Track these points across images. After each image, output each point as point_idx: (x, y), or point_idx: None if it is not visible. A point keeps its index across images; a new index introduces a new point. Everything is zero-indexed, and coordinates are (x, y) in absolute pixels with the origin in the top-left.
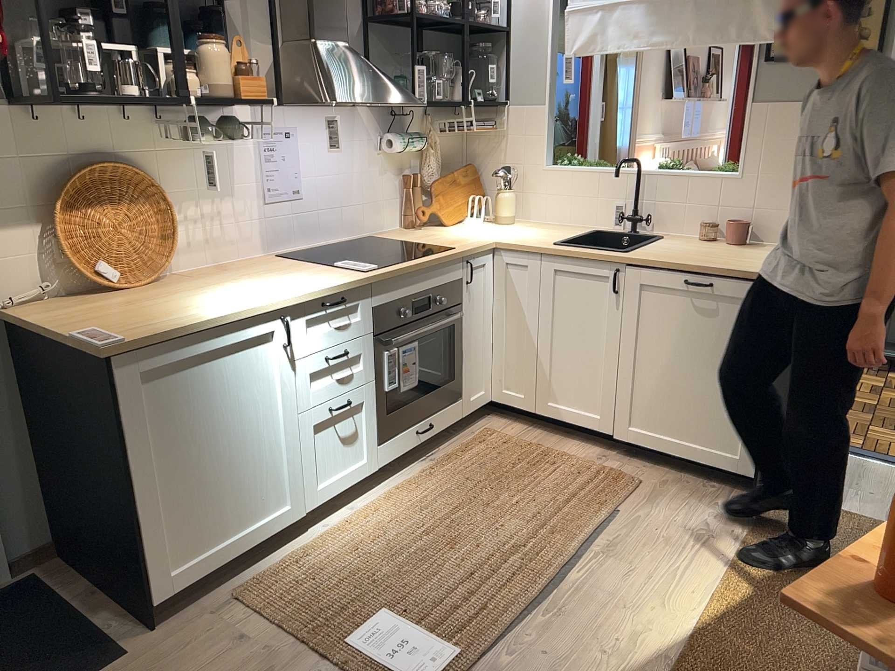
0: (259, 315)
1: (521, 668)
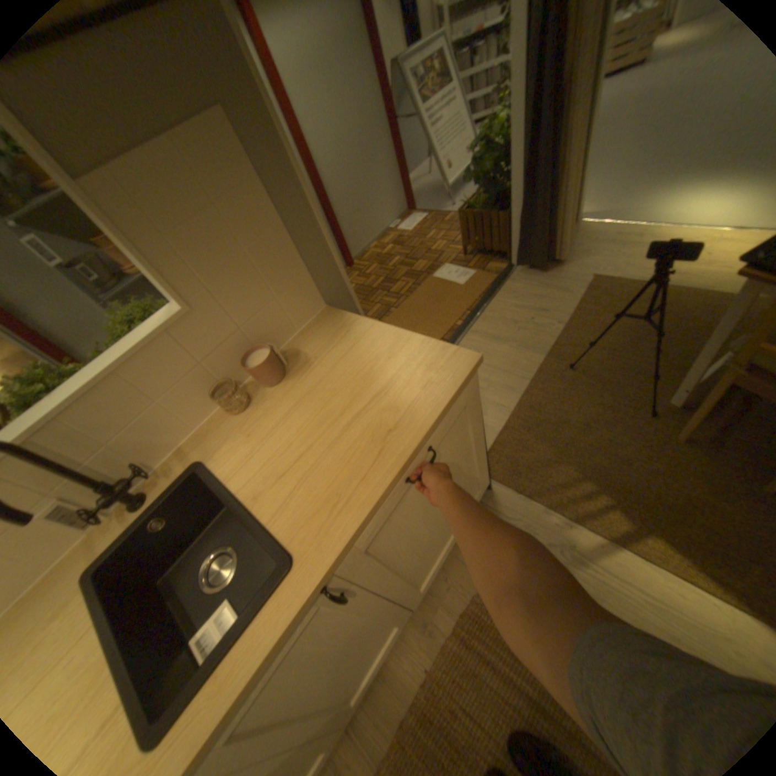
0: None
1: None
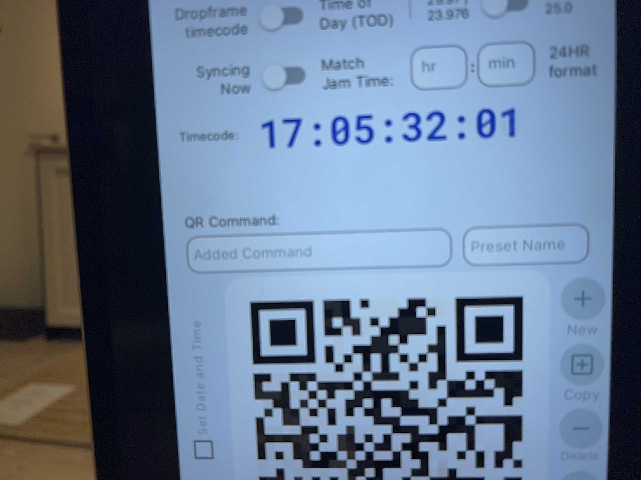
0: None
1: None
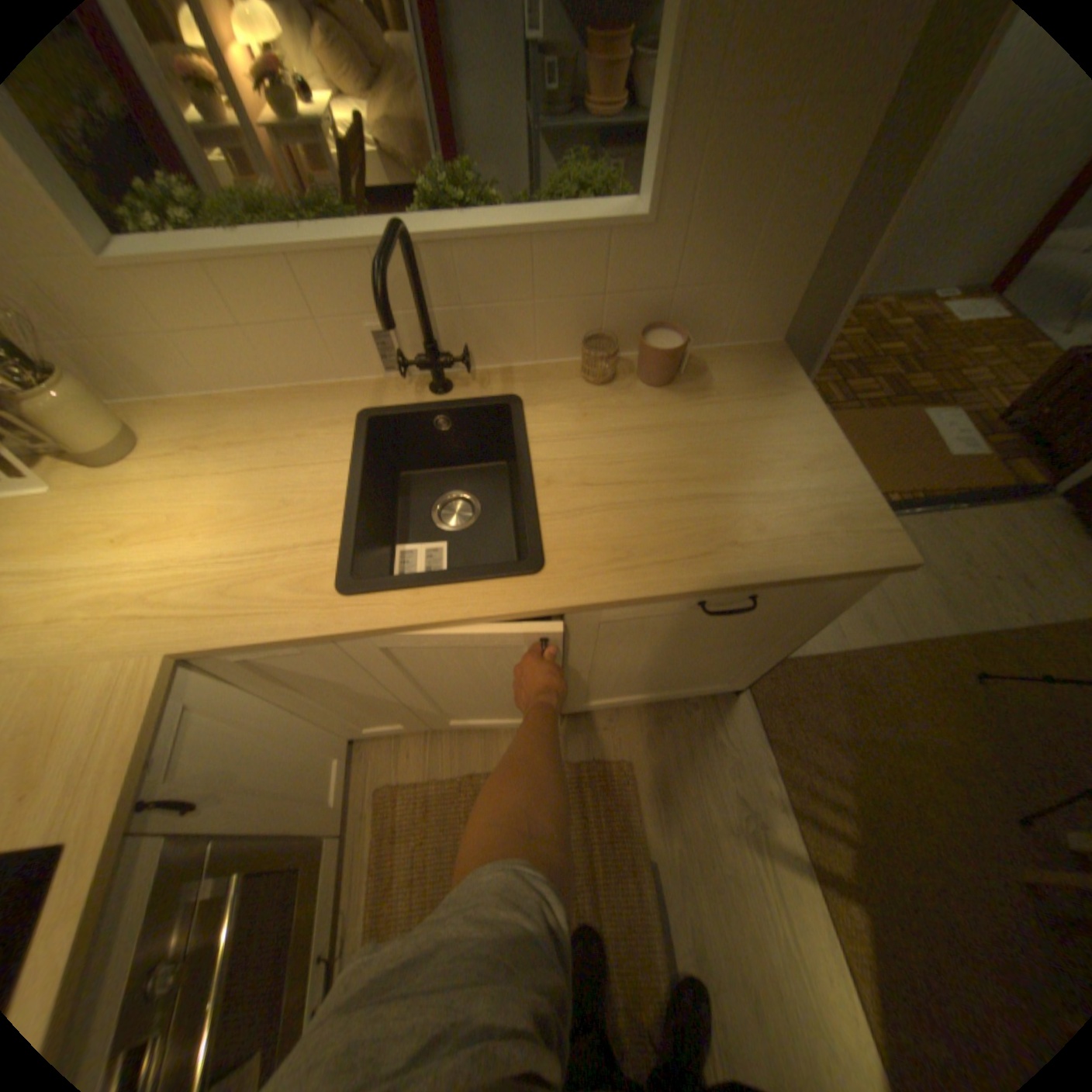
0: None
1: None
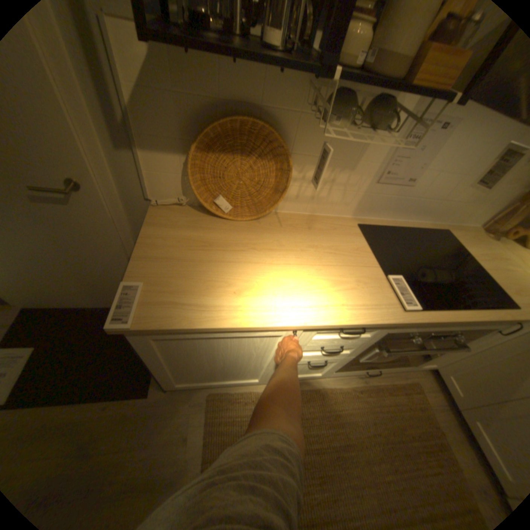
0: (273, 327)
1: None
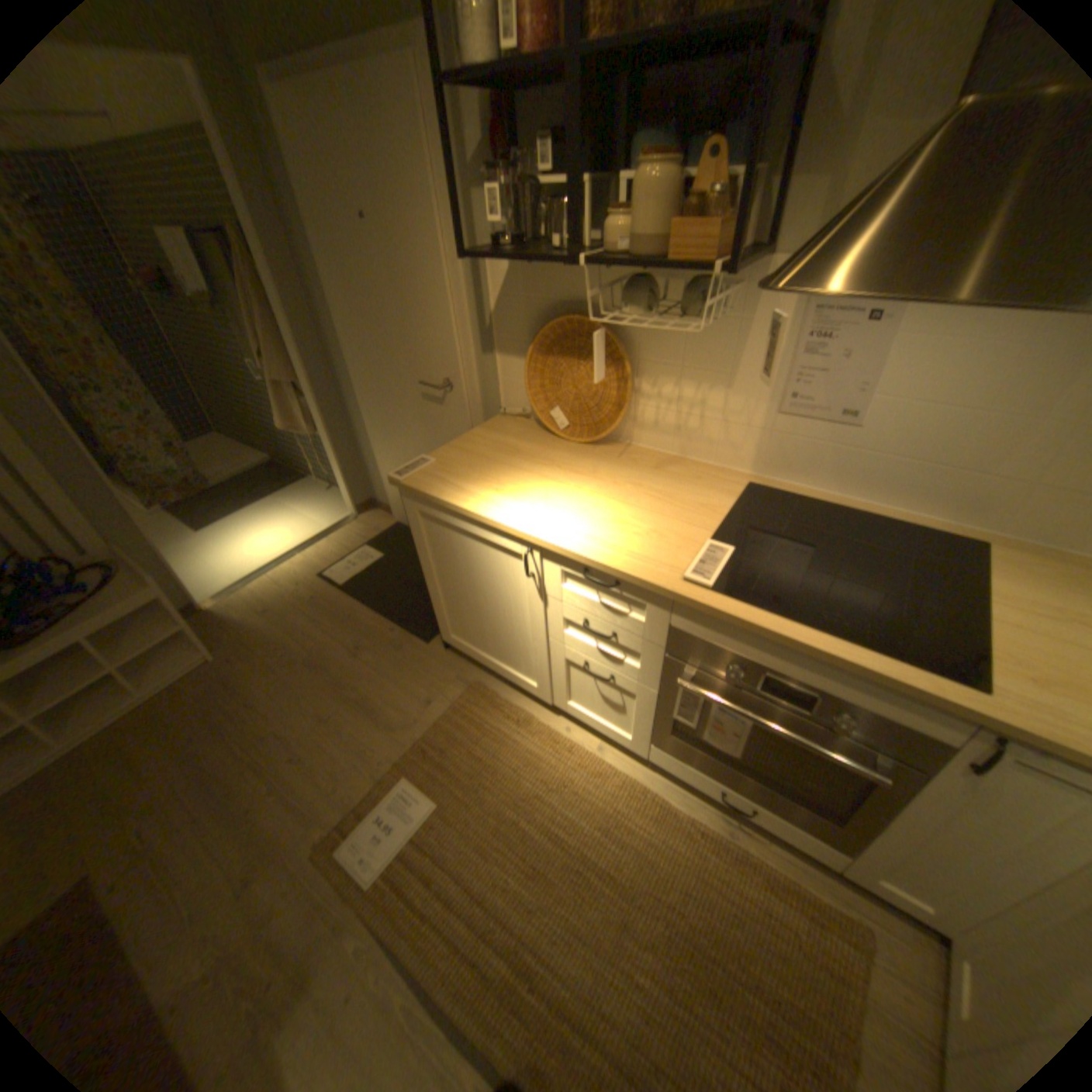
0: (503, 530)
1: (337, 964)
